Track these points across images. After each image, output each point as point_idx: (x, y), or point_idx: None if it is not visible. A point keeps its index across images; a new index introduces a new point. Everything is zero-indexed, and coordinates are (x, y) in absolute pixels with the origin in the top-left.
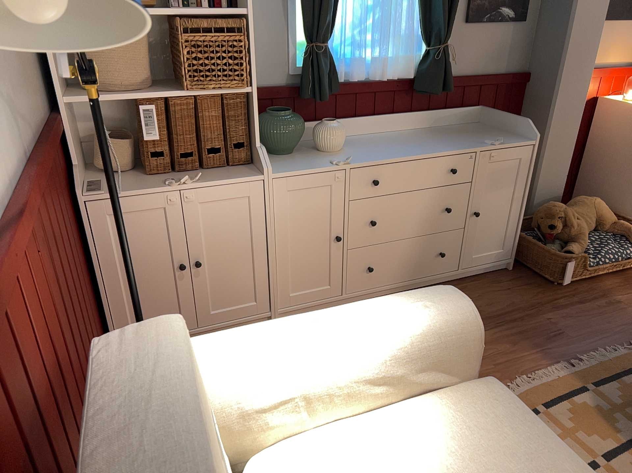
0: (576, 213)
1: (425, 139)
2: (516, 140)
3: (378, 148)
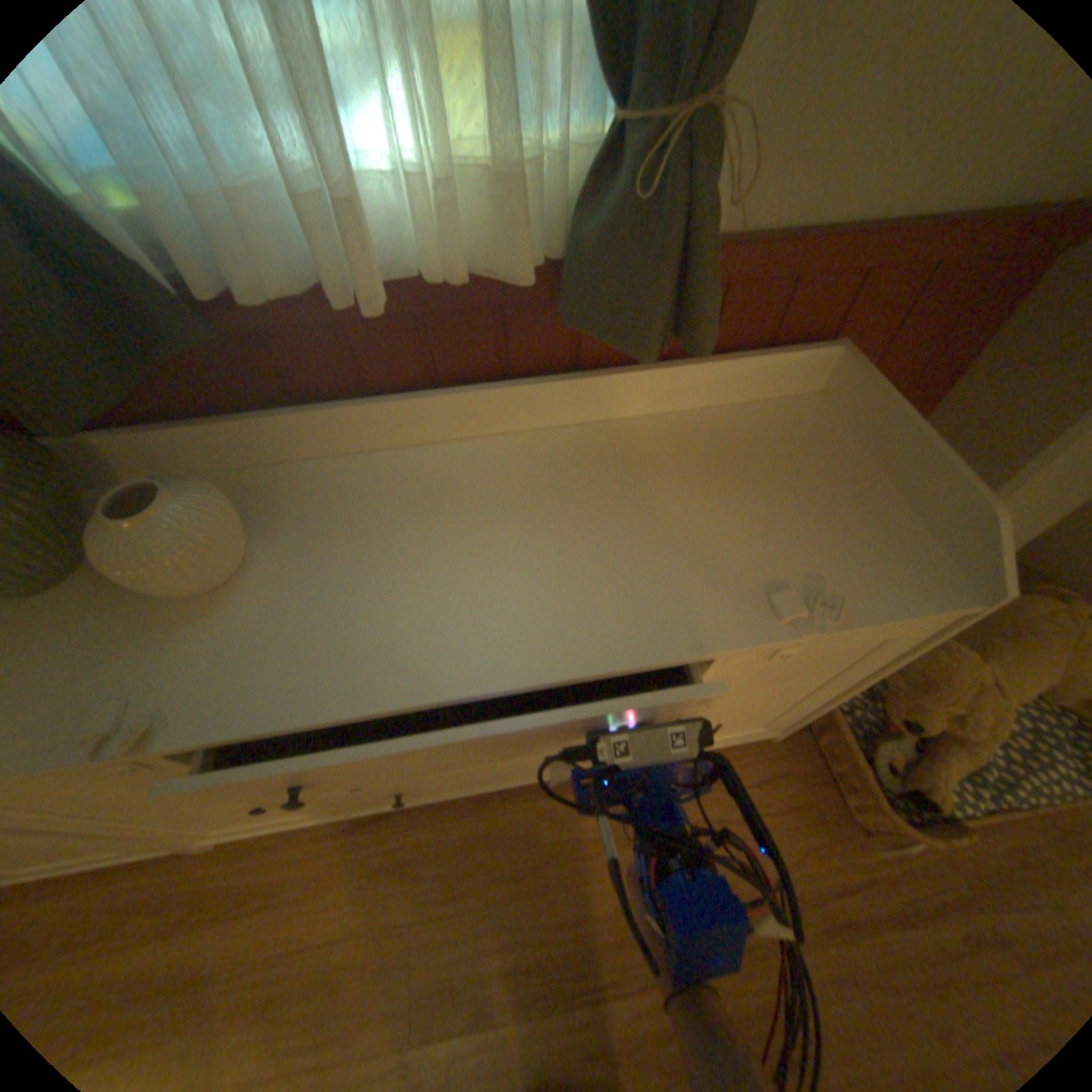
0: (998, 669)
1: (572, 518)
2: (905, 580)
3: (362, 586)
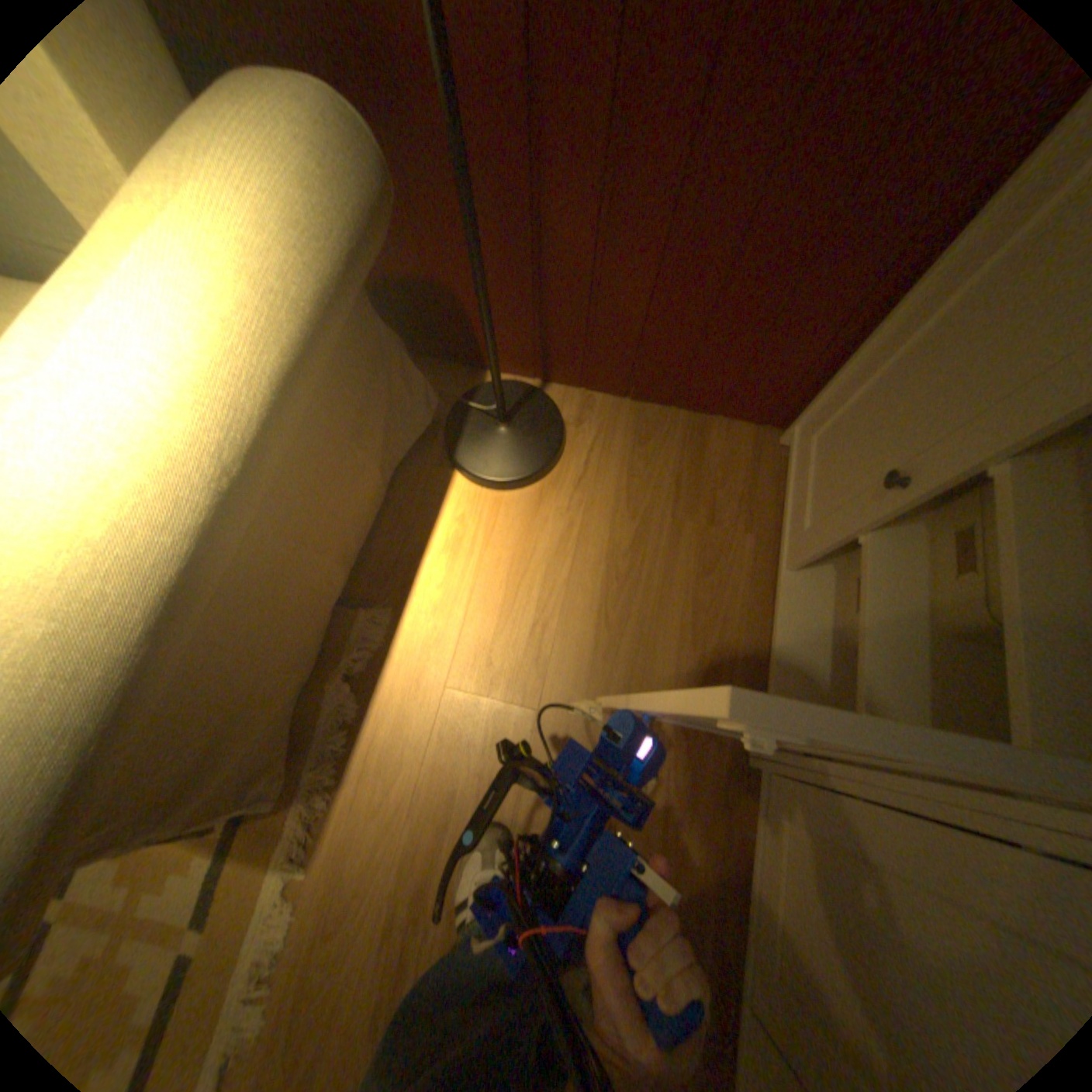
0: None
1: None
2: None
3: None
